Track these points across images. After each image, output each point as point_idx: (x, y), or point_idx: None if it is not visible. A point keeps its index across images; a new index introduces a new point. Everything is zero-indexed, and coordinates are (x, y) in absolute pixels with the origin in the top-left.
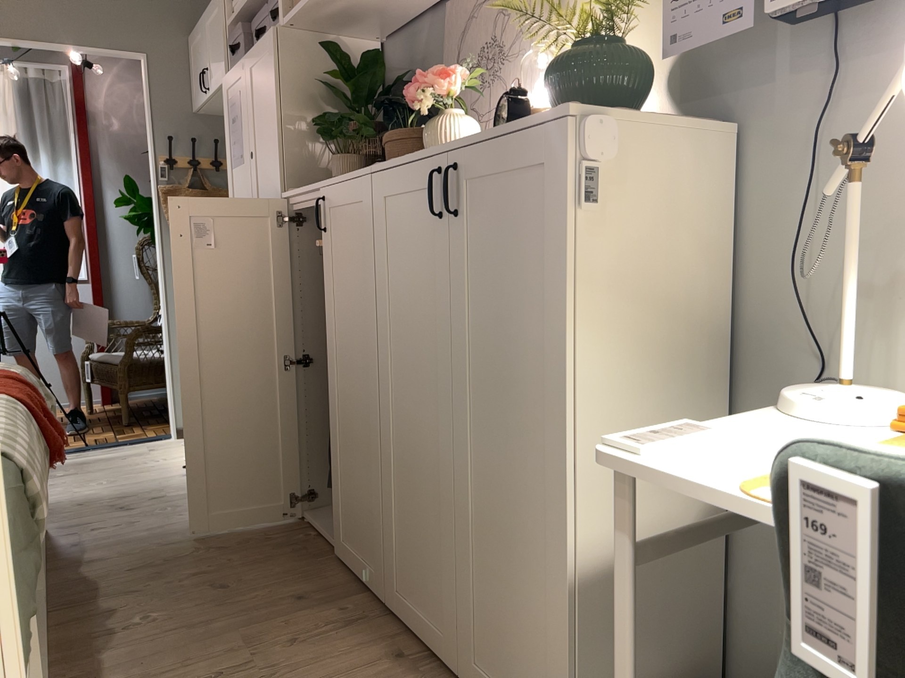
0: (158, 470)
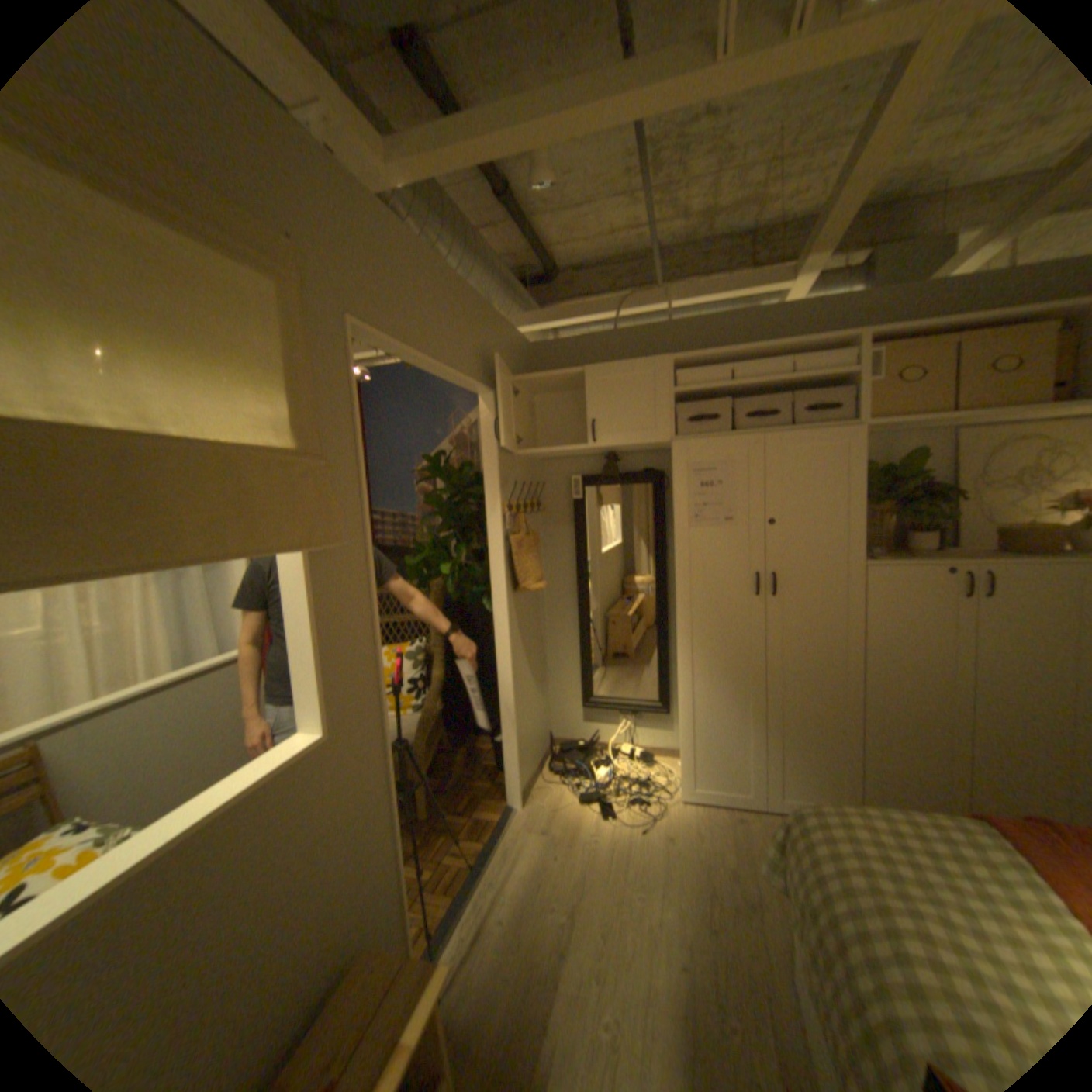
0: (633, 853)
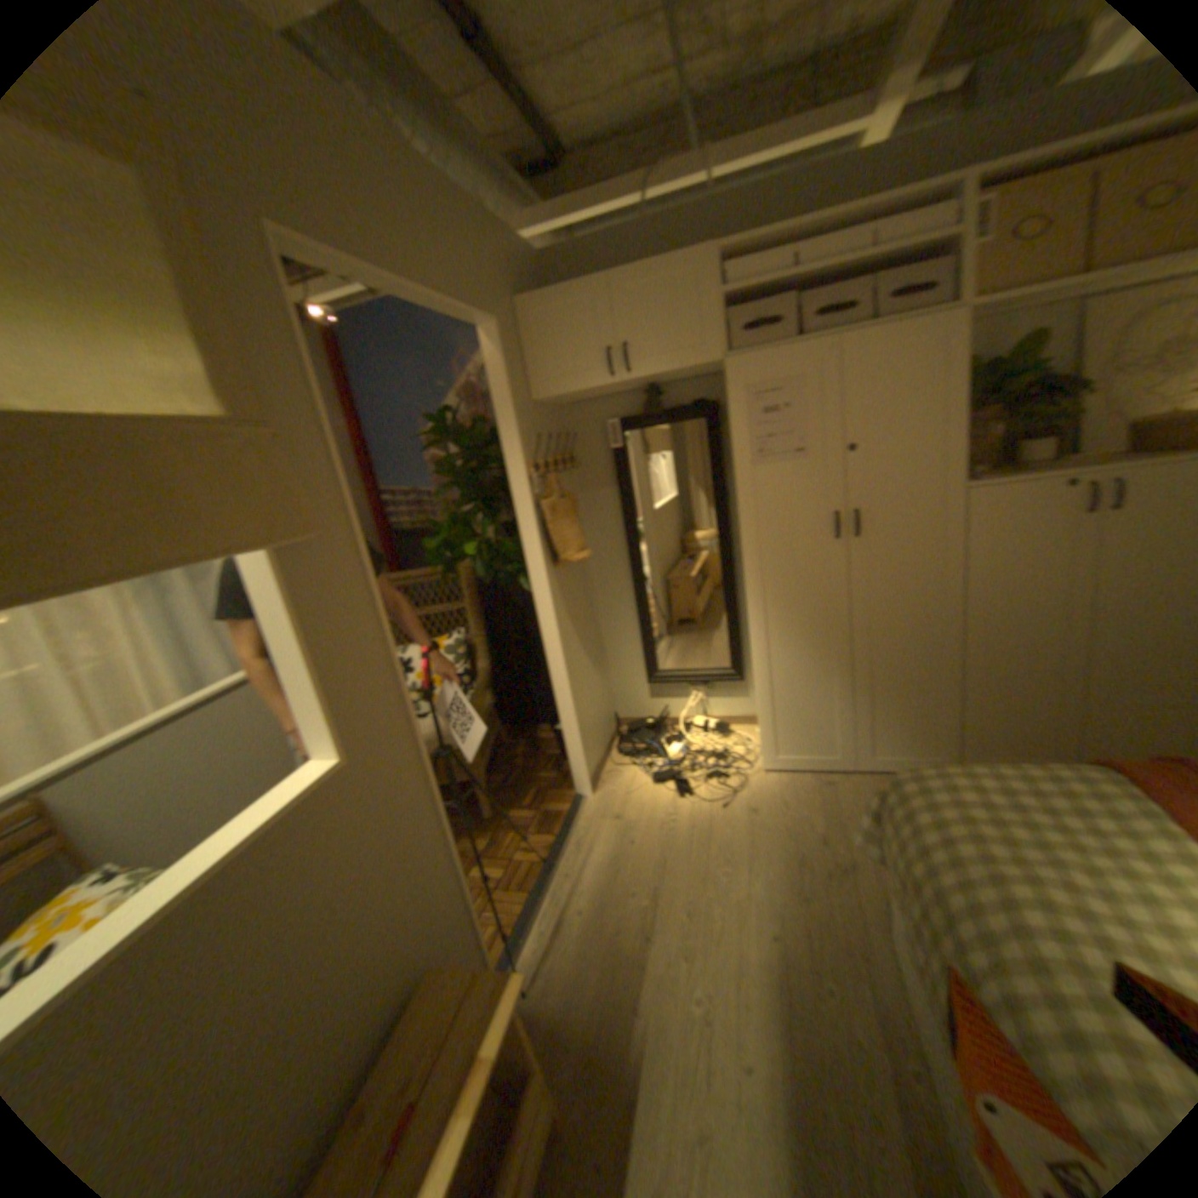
0: (716, 828)
